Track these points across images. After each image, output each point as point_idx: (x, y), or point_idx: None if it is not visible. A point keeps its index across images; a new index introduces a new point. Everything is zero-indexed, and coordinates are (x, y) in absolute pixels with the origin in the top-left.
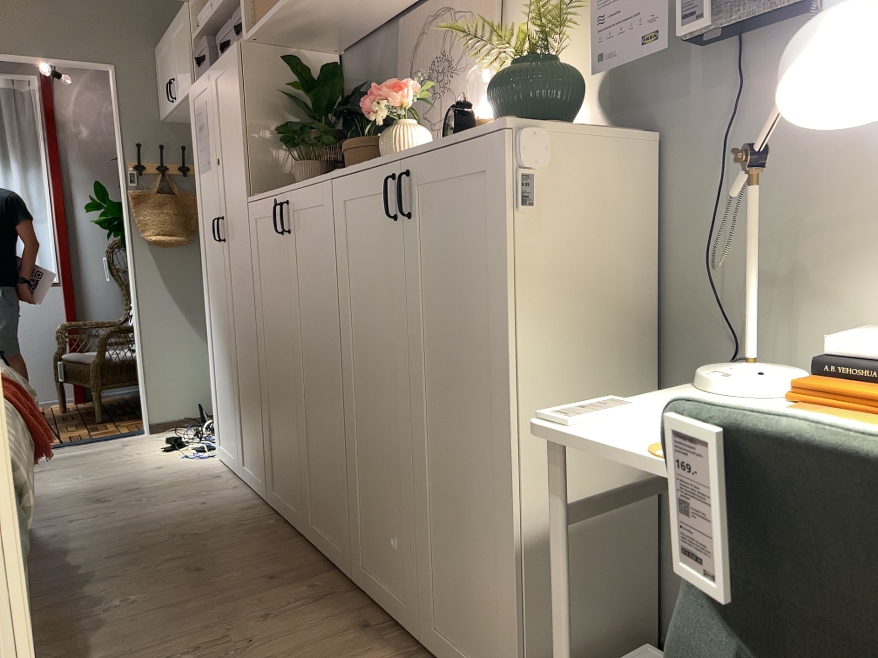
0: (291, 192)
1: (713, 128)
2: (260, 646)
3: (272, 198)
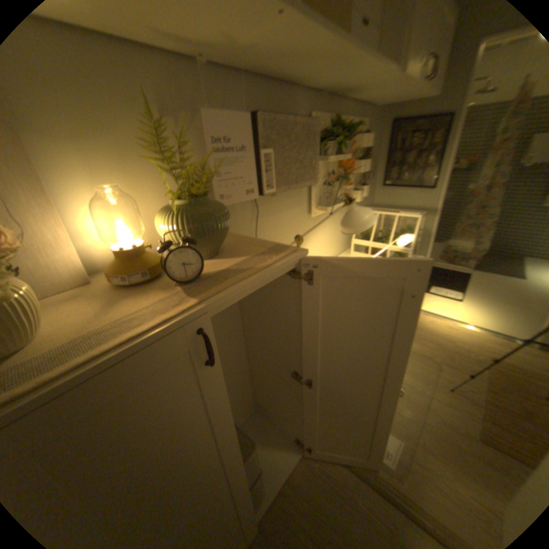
0: None
1: (244, 225)
2: None
3: None
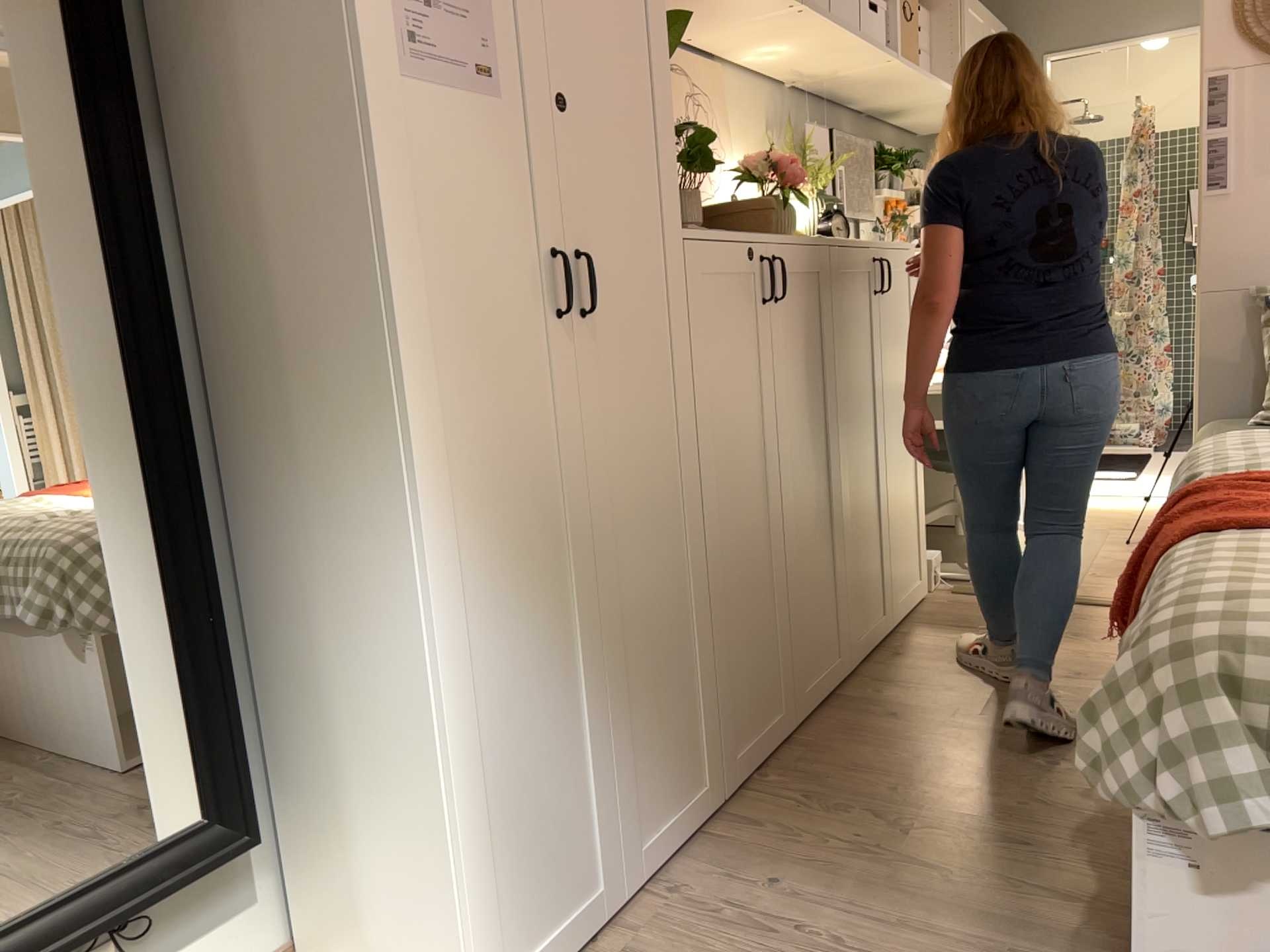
0: (782, 245)
1: None
2: (978, 678)
3: (749, 244)
